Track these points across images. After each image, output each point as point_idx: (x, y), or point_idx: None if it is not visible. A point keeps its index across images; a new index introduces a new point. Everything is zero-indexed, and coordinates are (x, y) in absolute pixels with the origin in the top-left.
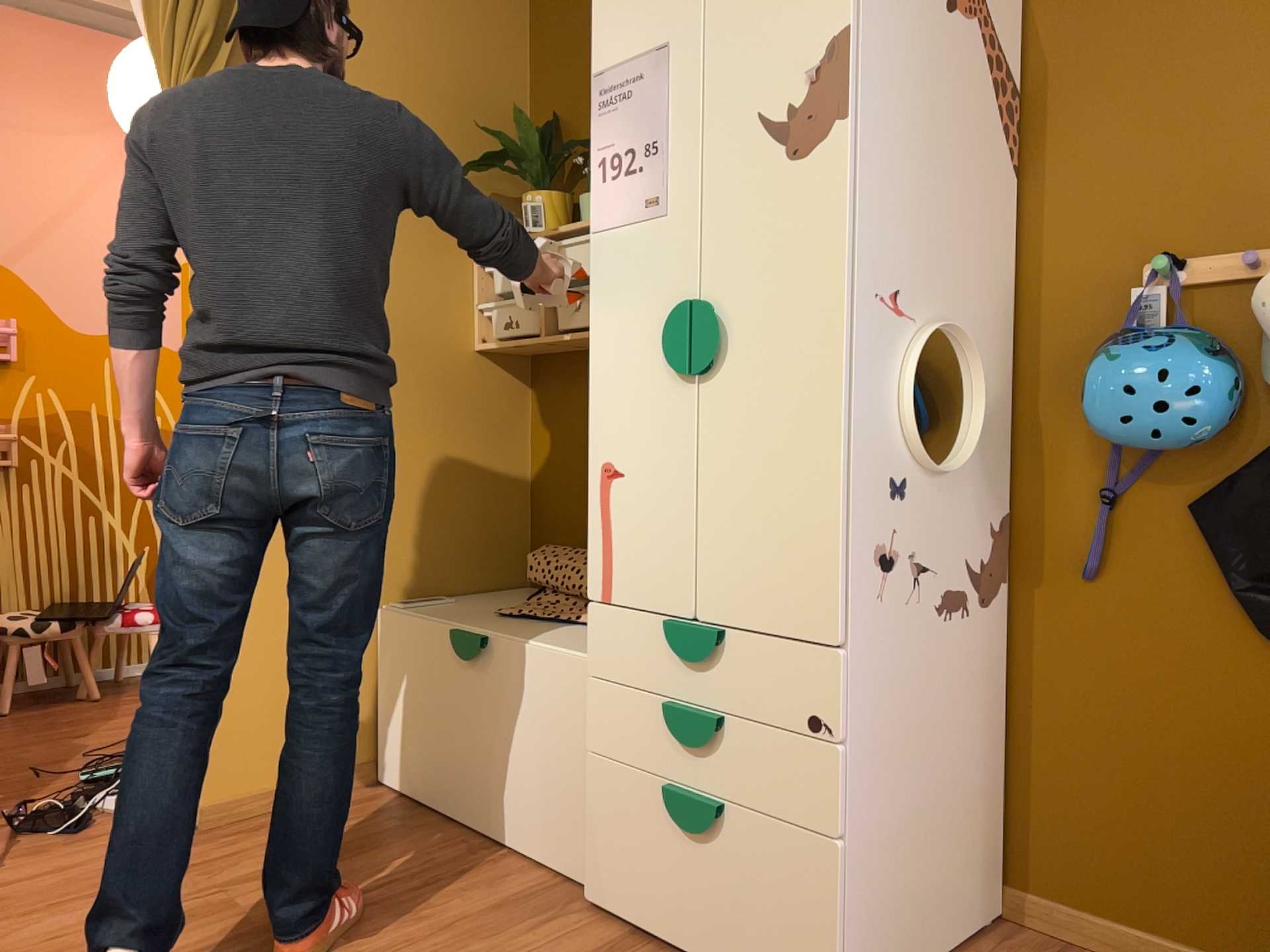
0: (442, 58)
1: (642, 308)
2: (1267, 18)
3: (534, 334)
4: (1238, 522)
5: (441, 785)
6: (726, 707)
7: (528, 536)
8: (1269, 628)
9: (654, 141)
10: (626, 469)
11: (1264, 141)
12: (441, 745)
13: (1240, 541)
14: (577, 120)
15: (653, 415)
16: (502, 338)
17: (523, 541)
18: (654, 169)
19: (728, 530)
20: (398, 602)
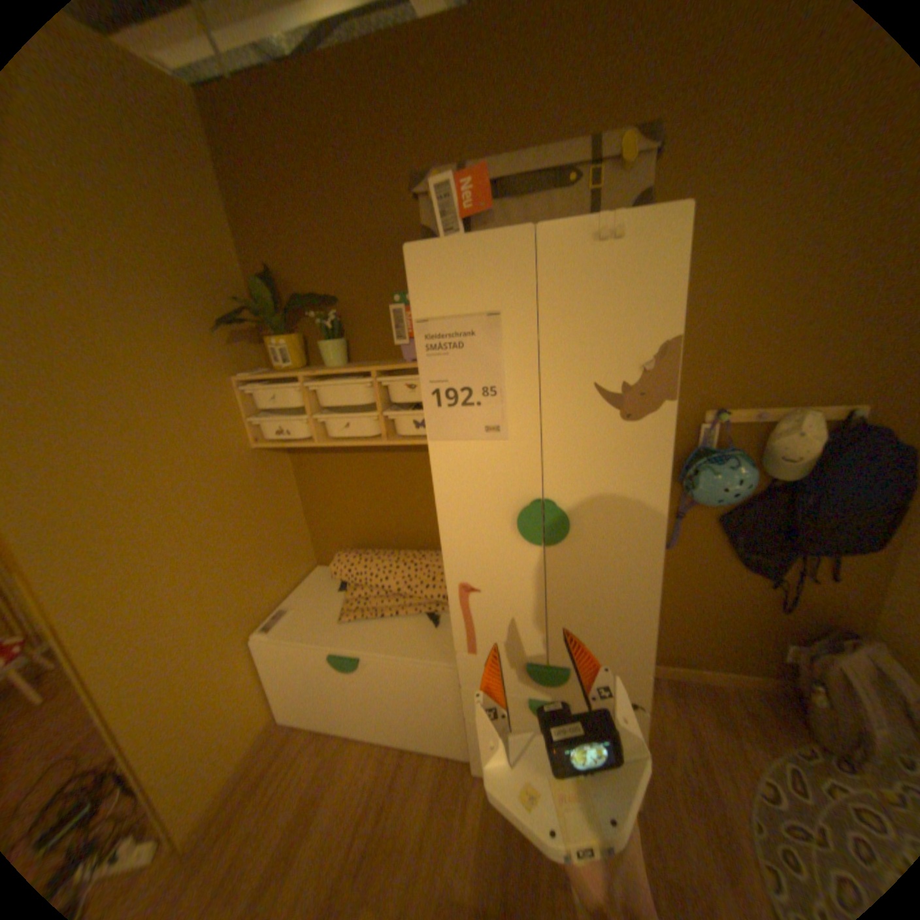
0: (159, 223)
1: (488, 497)
2: (782, 287)
3: (306, 439)
4: (745, 529)
5: (335, 724)
6: (570, 700)
7: (310, 538)
8: (751, 567)
9: (491, 386)
10: (482, 588)
11: (772, 353)
12: (330, 707)
13: (743, 535)
14: (288, 272)
15: (504, 561)
16: (277, 441)
17: (308, 542)
18: (493, 406)
19: (571, 624)
20: (255, 626)
